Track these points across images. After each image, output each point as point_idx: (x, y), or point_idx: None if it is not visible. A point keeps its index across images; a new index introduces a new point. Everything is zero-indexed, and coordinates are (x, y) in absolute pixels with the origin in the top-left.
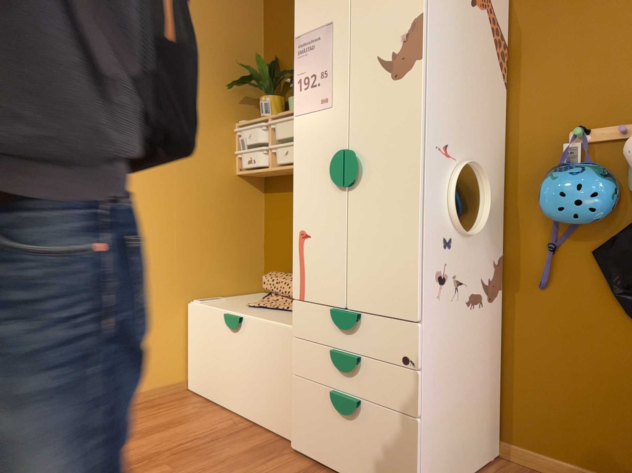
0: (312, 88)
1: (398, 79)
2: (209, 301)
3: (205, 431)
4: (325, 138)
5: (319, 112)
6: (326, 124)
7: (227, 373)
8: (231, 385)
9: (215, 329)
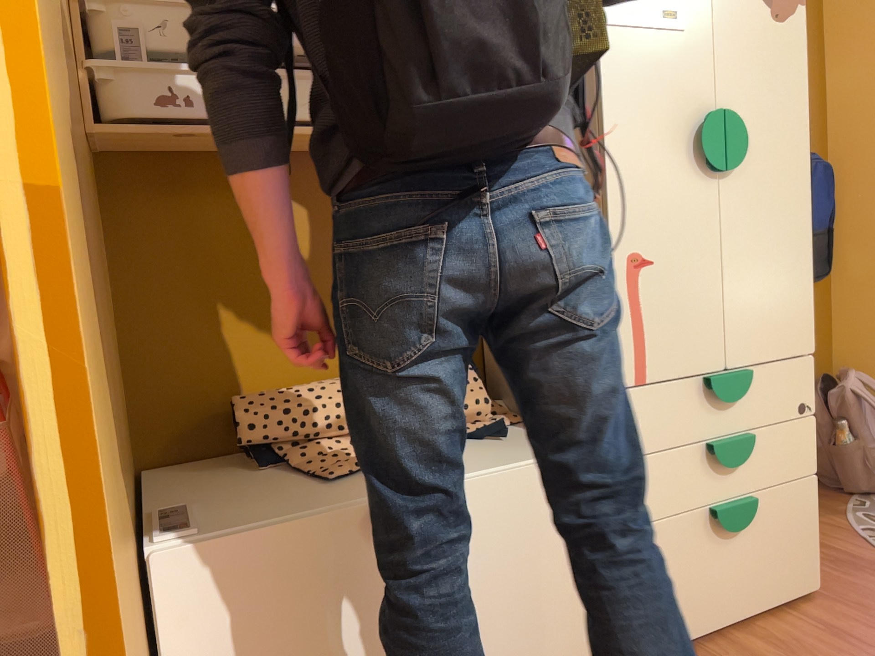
0: None
1: (780, 21)
2: (204, 522)
3: None
4: (676, 85)
5: (661, 34)
6: (675, 61)
7: None
8: None
9: (328, 571)
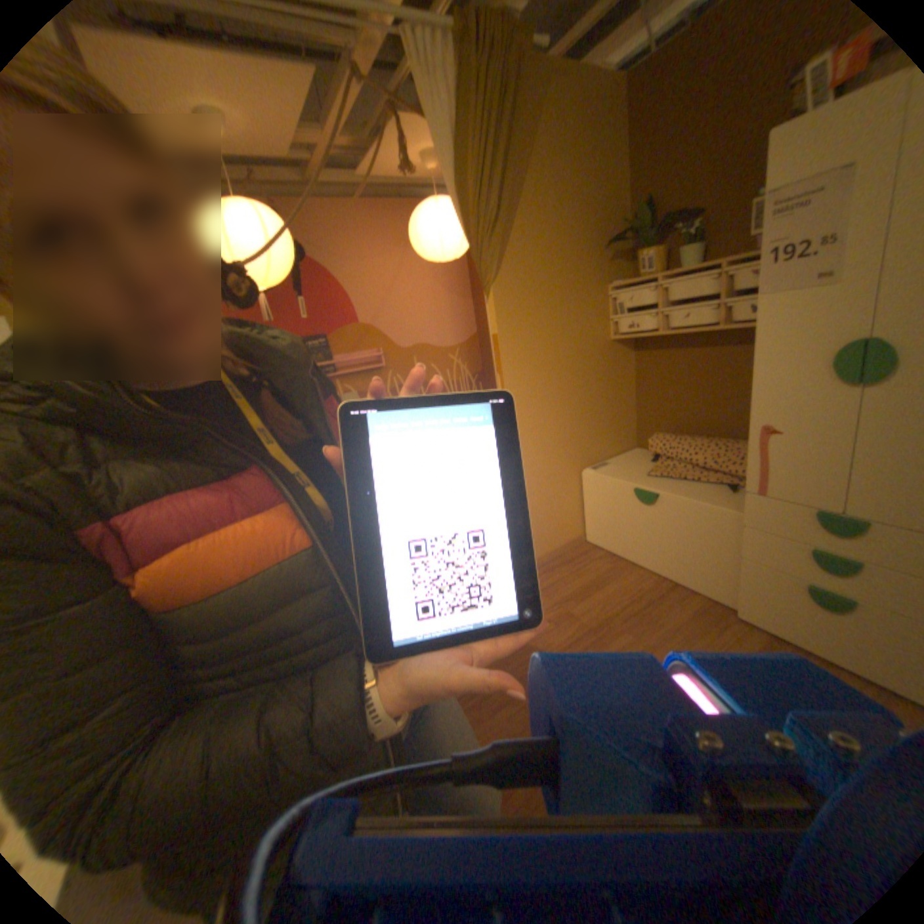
0: (799, 256)
1: None
2: (603, 468)
3: (635, 591)
4: (821, 322)
5: (812, 288)
6: (823, 305)
7: (638, 537)
8: (644, 547)
9: (621, 498)
